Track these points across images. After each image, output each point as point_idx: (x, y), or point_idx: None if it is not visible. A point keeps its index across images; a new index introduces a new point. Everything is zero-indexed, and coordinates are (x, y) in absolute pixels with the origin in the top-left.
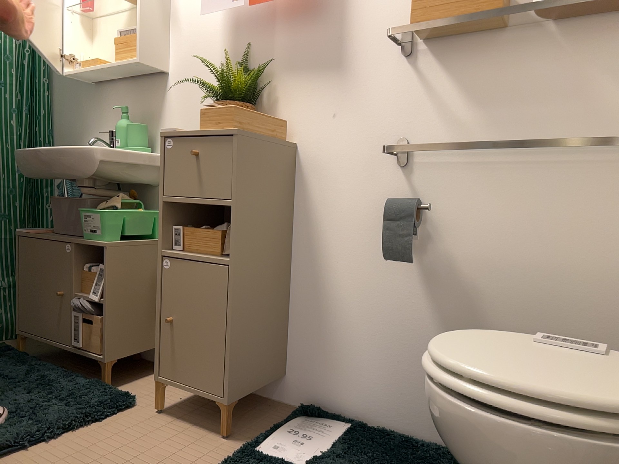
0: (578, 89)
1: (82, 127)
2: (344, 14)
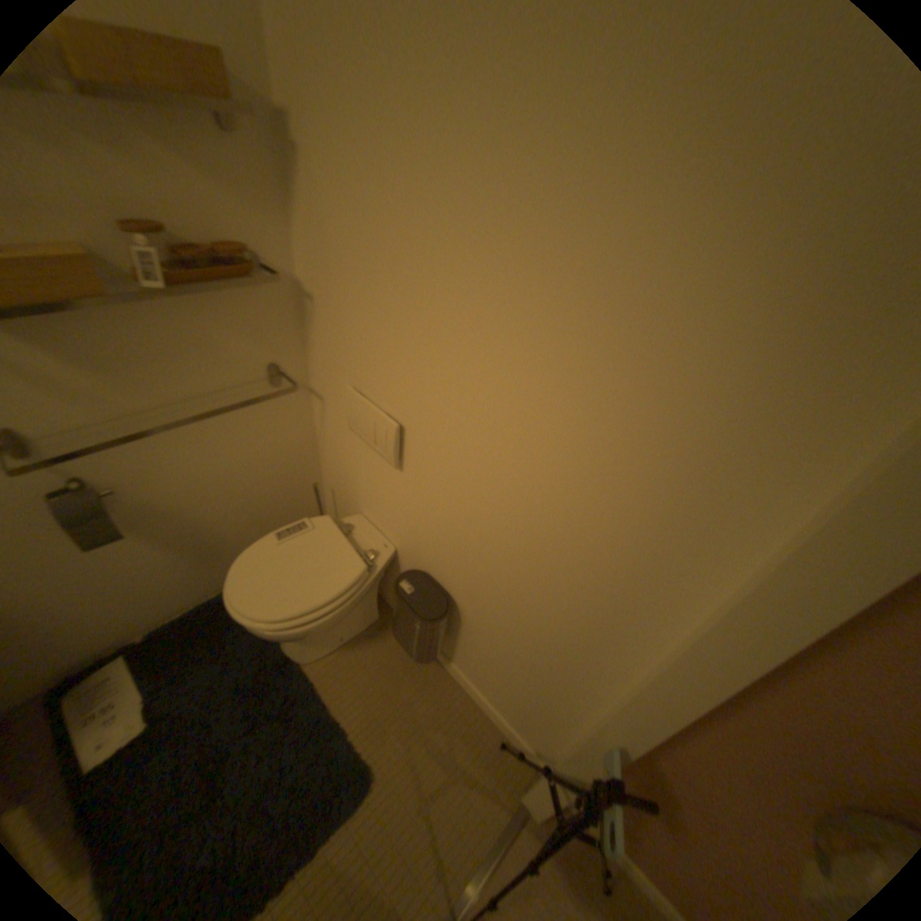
0: (202, 342)
1: None
2: None
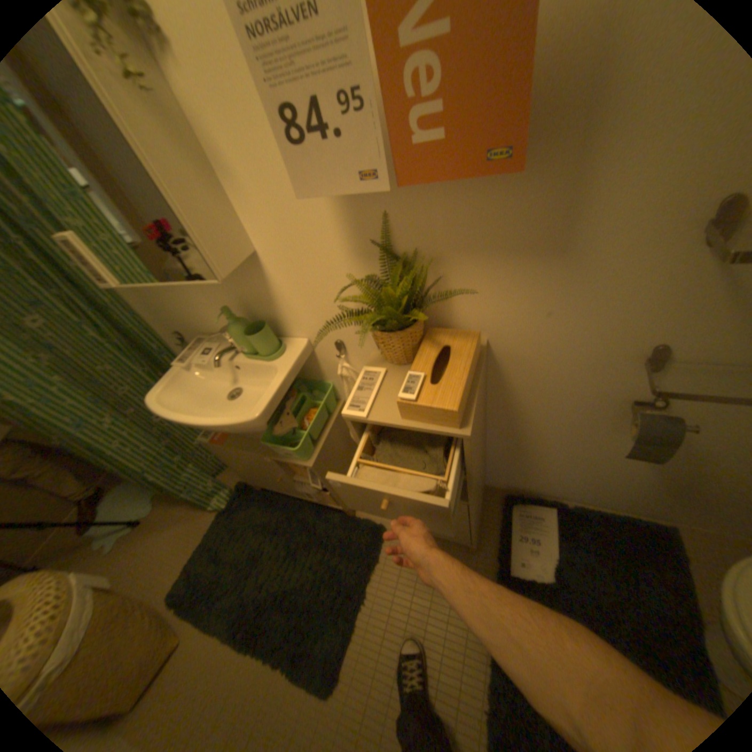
0: None
1: (168, 306)
2: (588, 158)
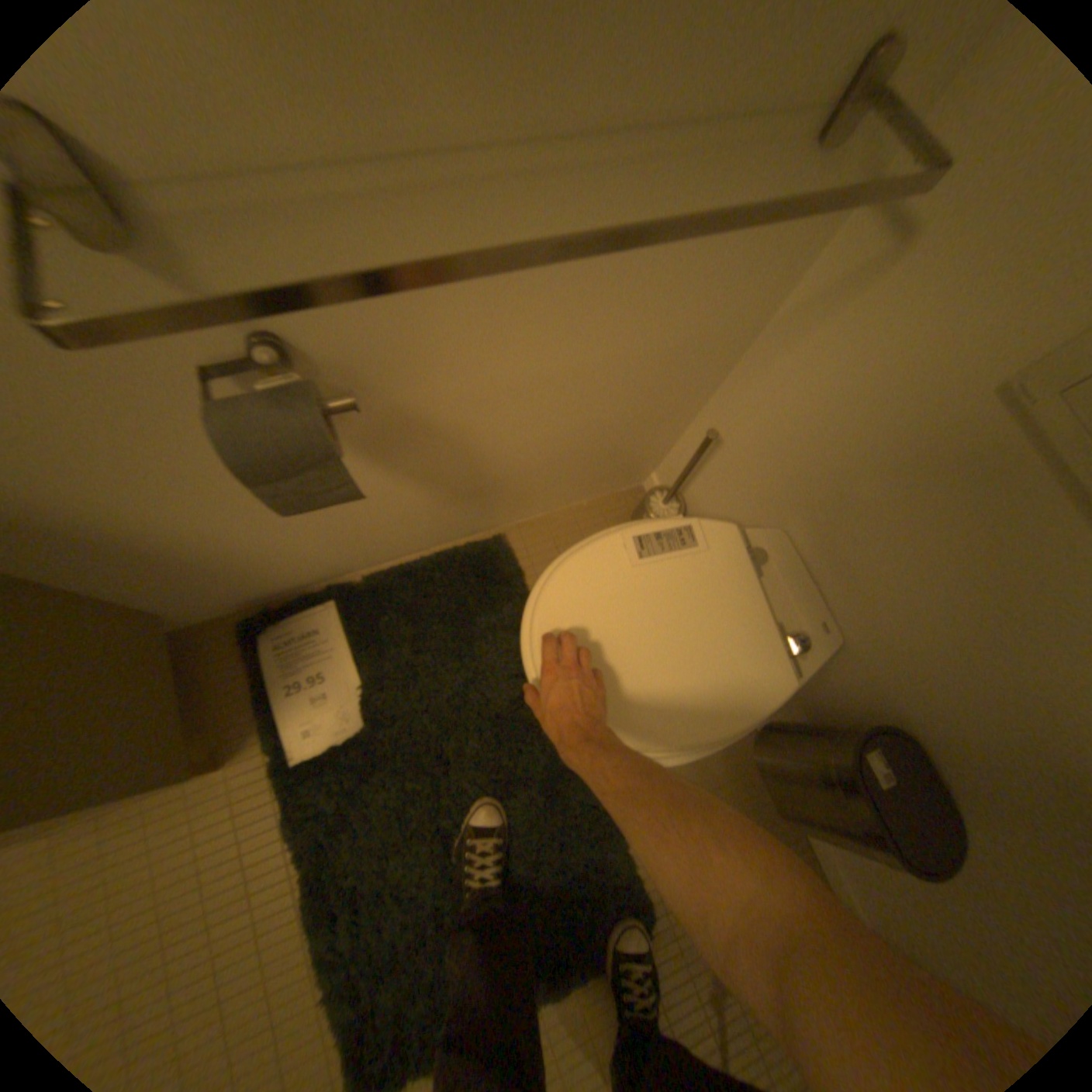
0: None
1: None
2: None
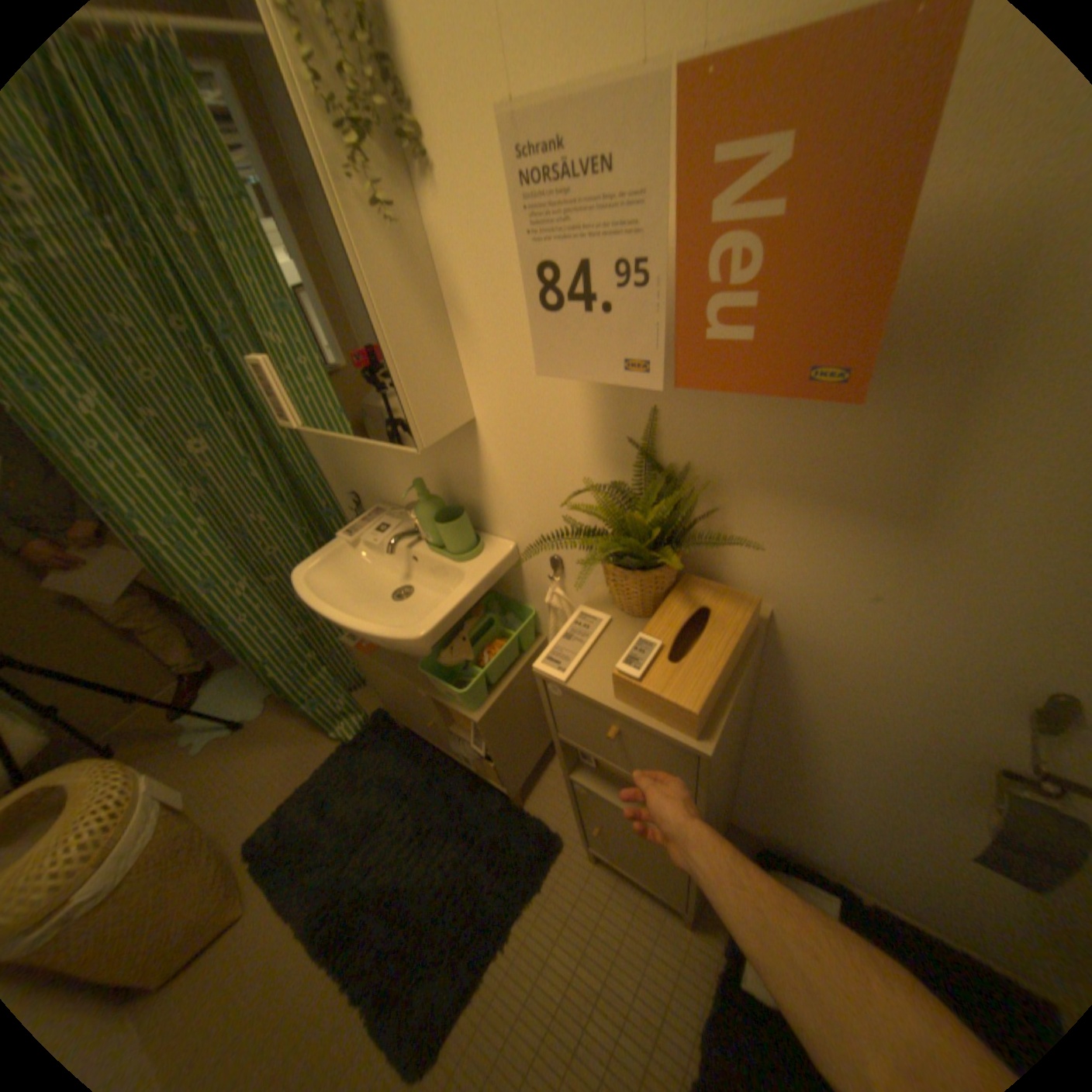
0: None
1: (351, 460)
2: (973, 396)
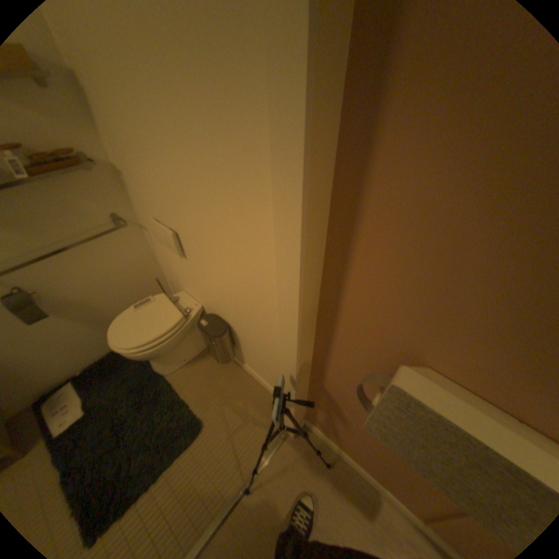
0: (67, 207)
1: None
2: None
